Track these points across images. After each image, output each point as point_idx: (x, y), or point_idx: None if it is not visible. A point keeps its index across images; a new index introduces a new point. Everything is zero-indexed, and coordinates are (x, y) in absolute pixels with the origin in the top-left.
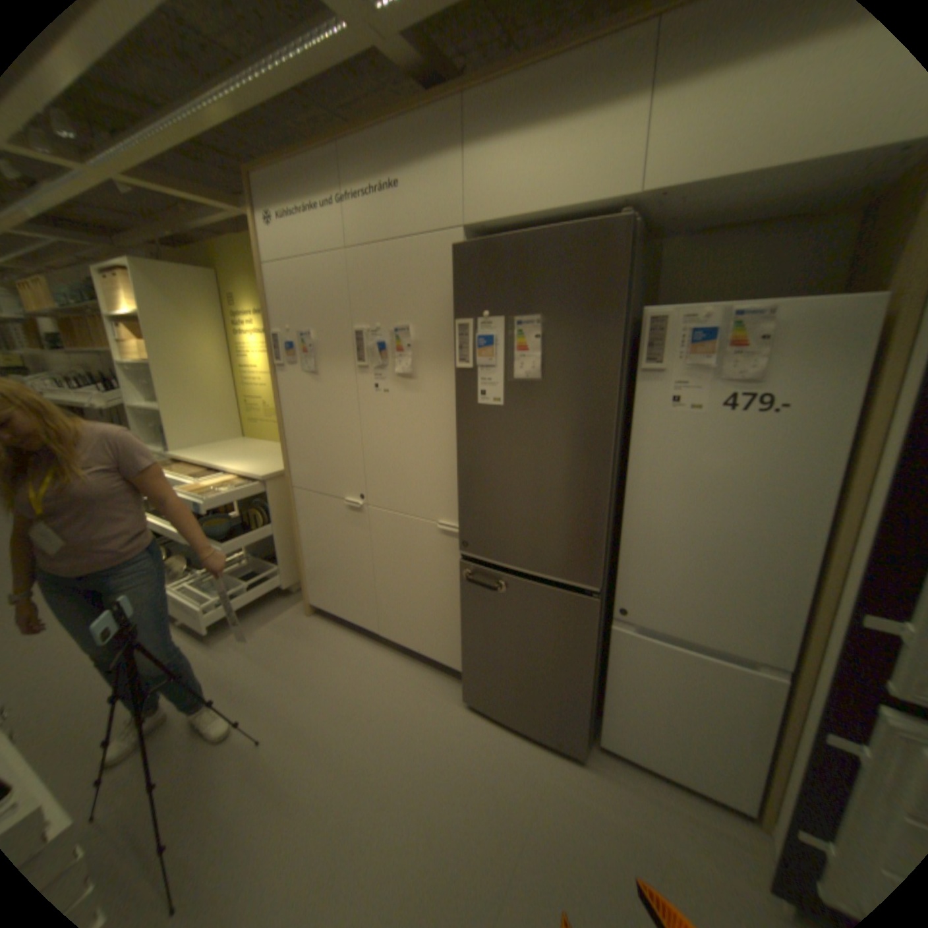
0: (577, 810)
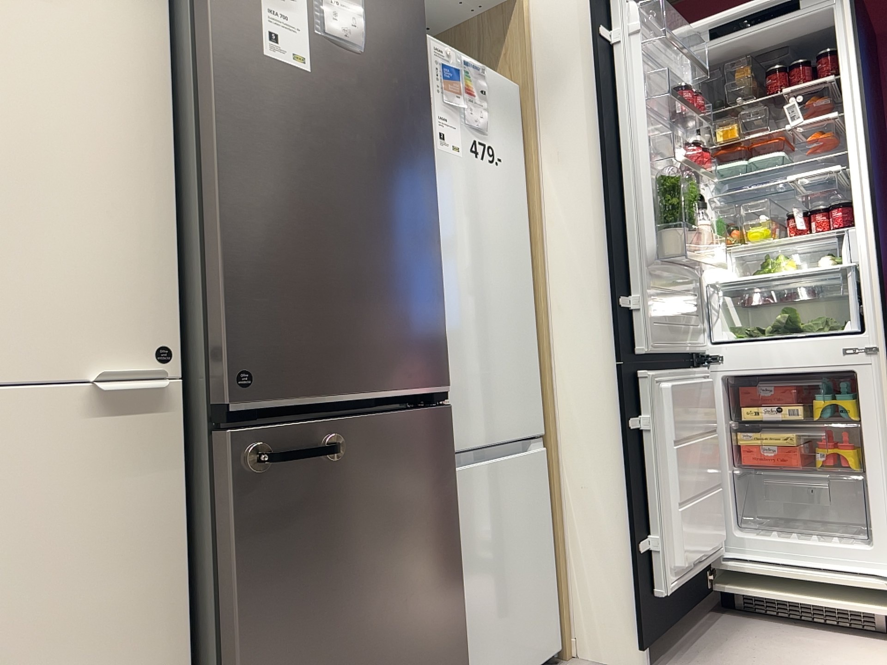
0: None
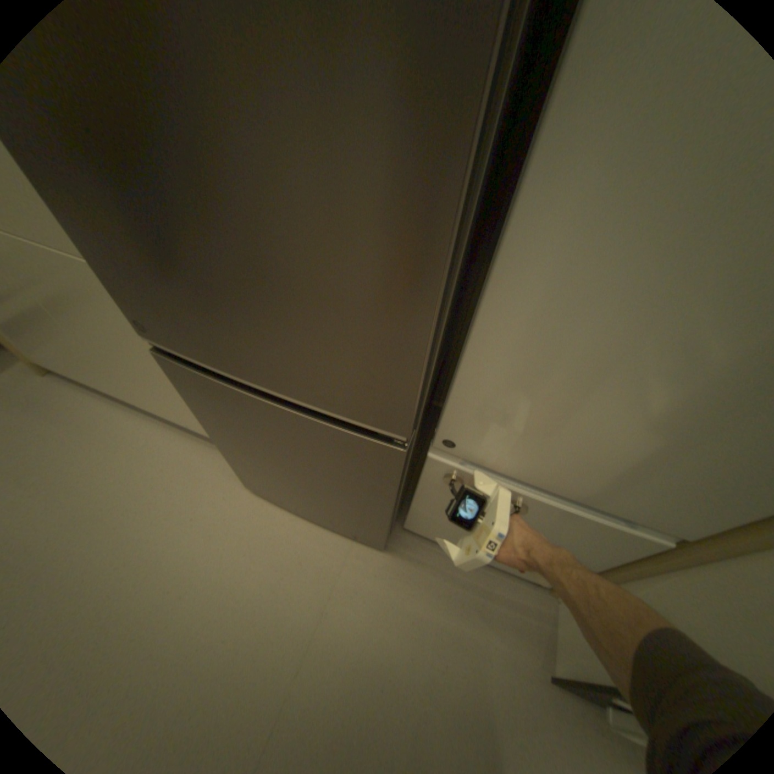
0: (368, 601)
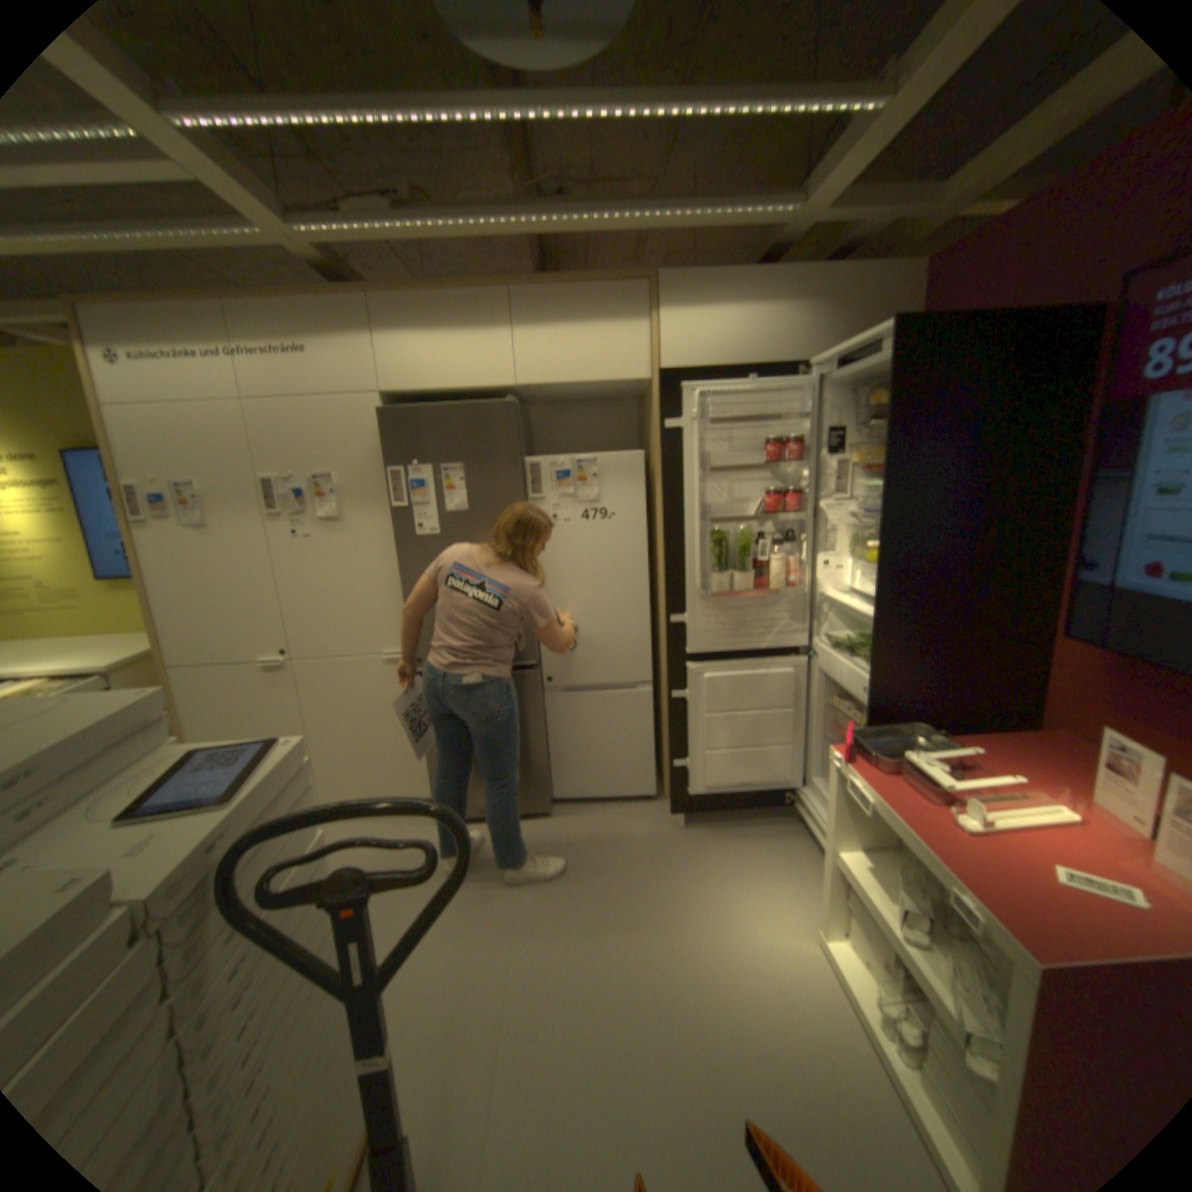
0: (552, 841)
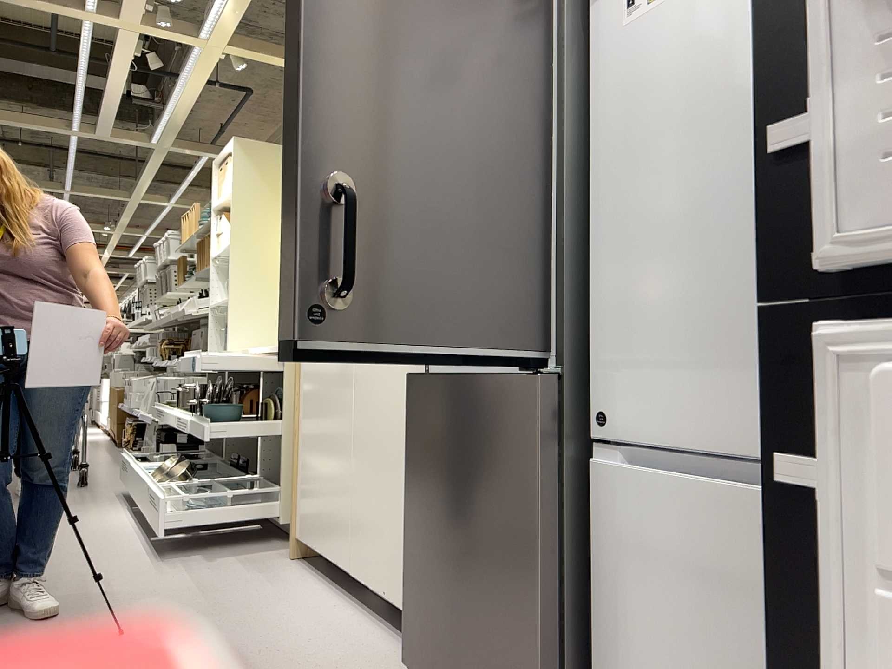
0: None
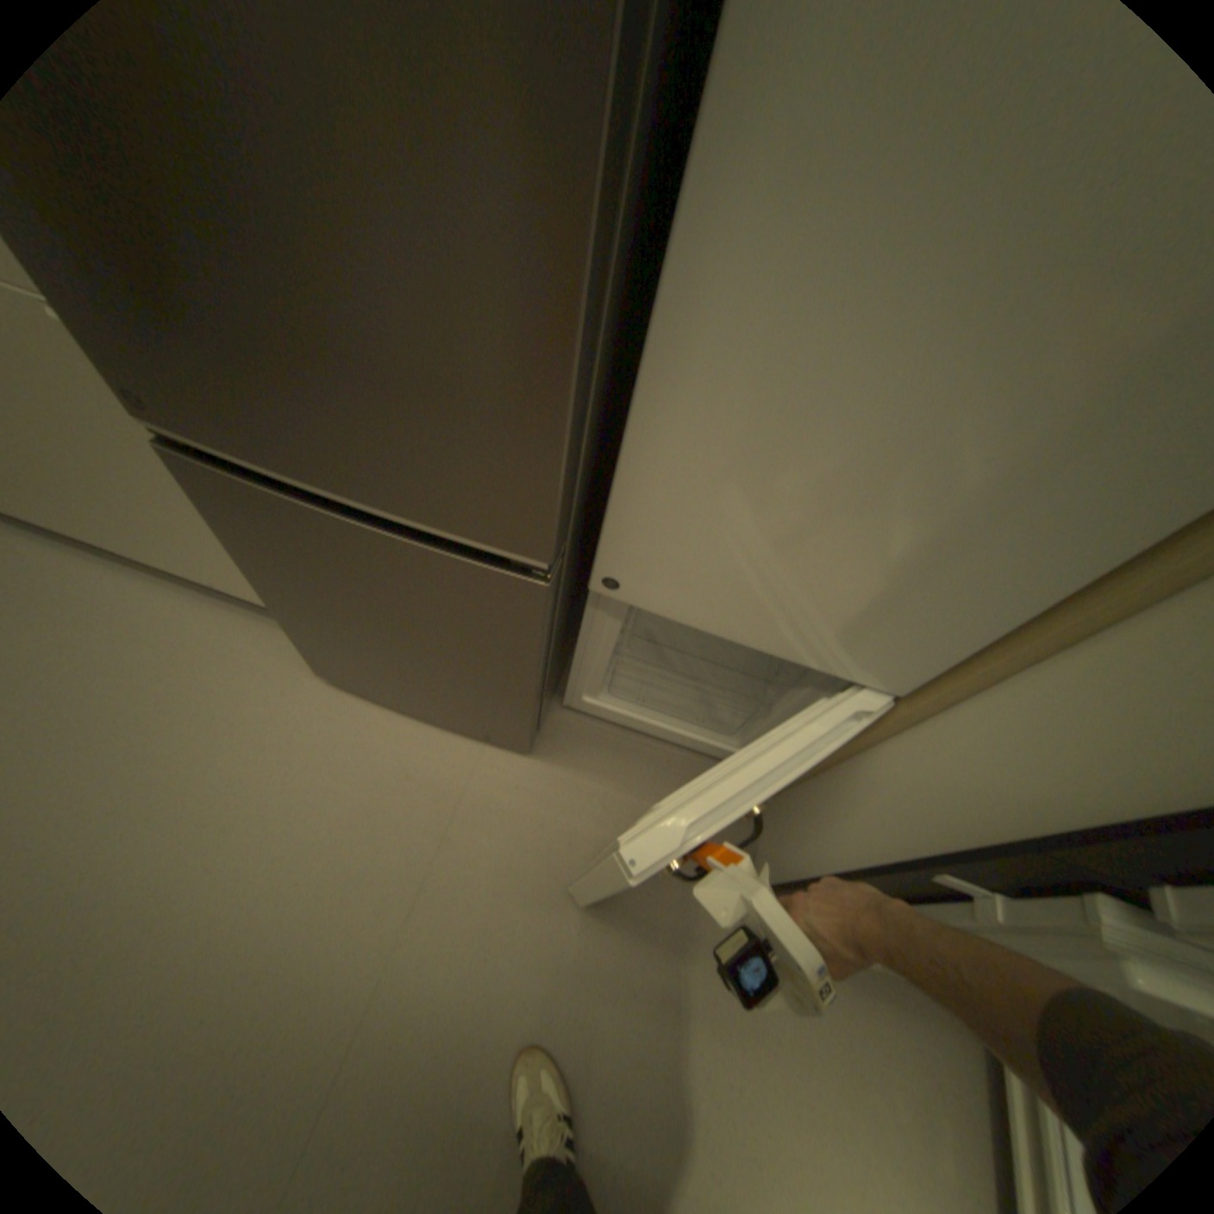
0: (508, 821)
